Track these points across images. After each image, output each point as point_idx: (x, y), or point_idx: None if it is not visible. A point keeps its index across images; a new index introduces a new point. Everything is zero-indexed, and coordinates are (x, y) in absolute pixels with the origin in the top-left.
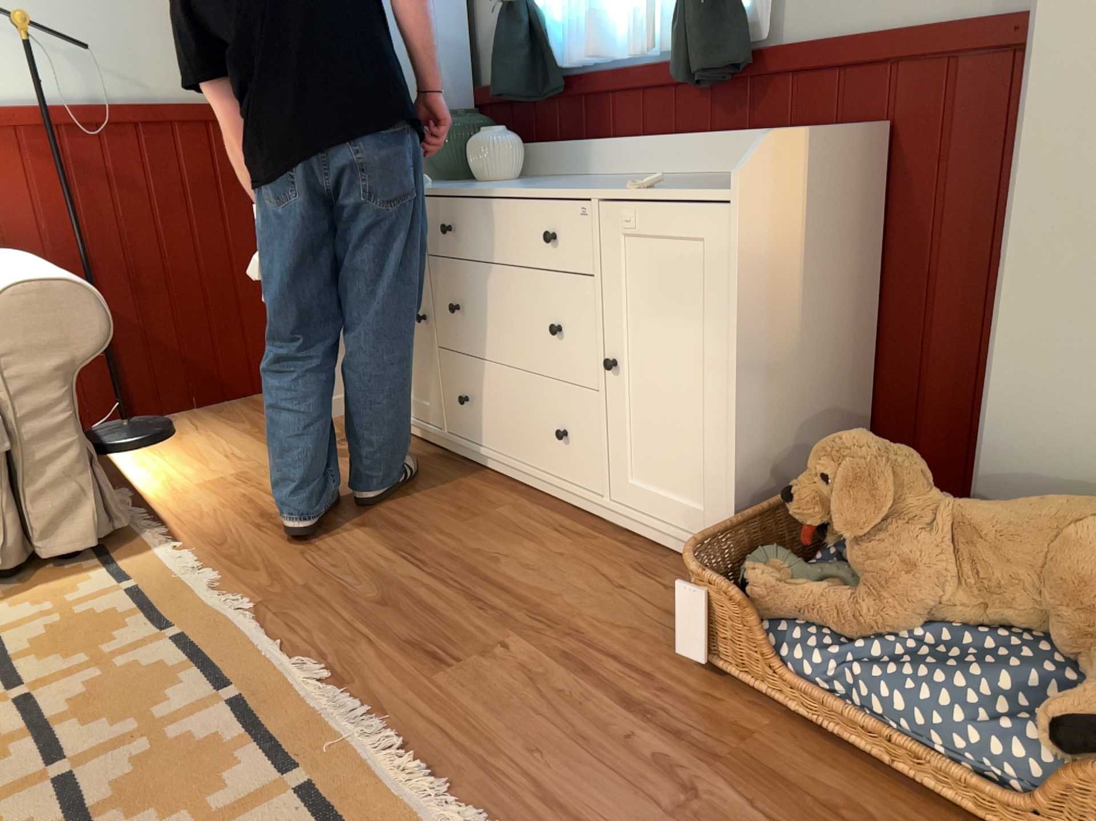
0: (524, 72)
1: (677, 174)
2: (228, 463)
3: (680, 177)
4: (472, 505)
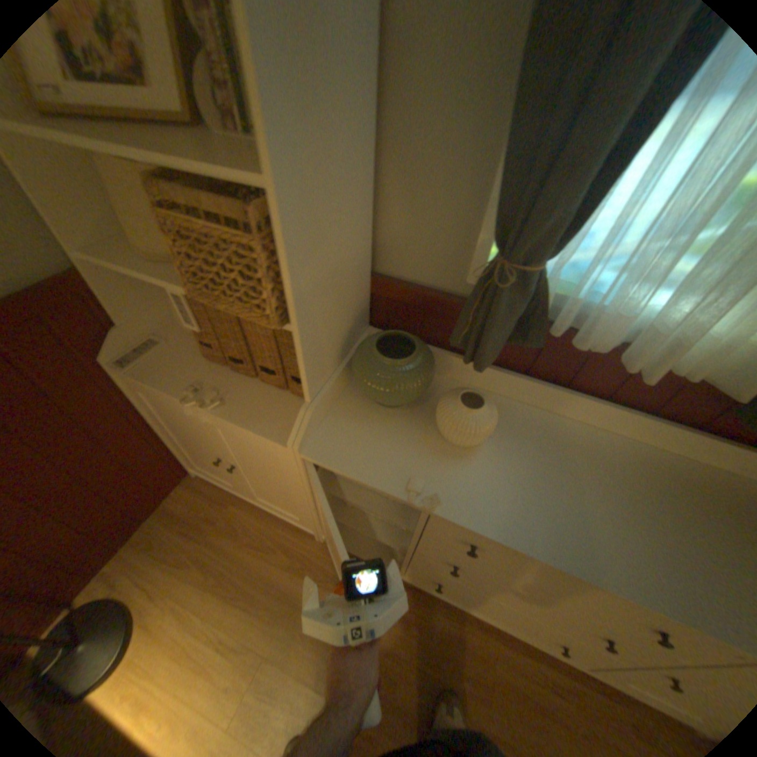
0: (518, 334)
1: (659, 447)
2: (228, 666)
3: (683, 468)
4: (477, 669)
